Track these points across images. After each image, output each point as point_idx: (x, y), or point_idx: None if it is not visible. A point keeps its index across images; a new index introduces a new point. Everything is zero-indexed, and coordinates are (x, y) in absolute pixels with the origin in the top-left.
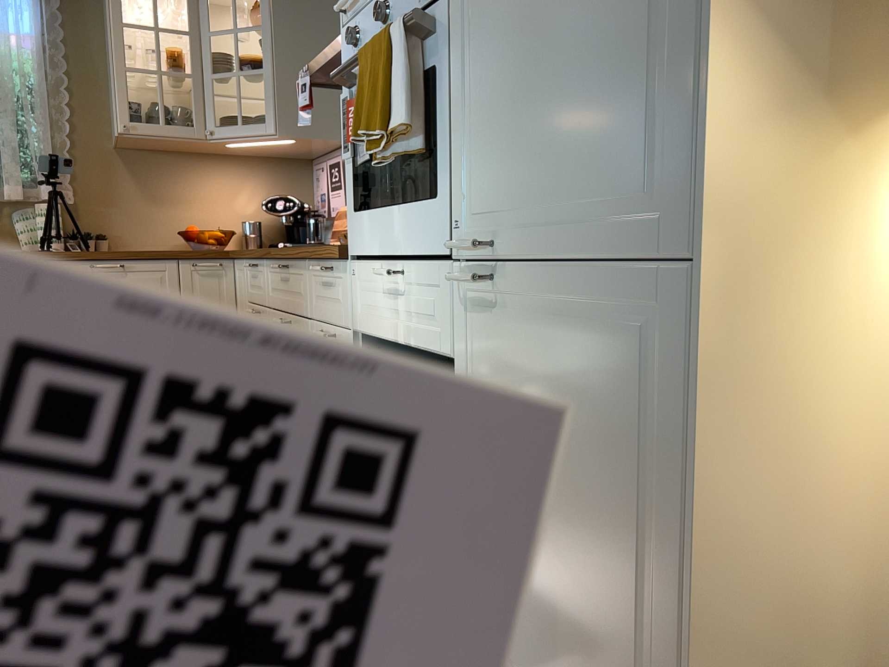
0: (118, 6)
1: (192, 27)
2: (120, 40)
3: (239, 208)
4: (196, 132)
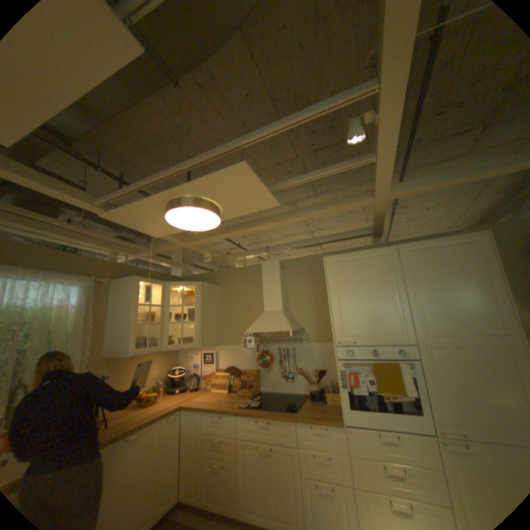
0: (137, 298)
1: (161, 304)
2: (136, 312)
3: (151, 377)
4: (159, 349)
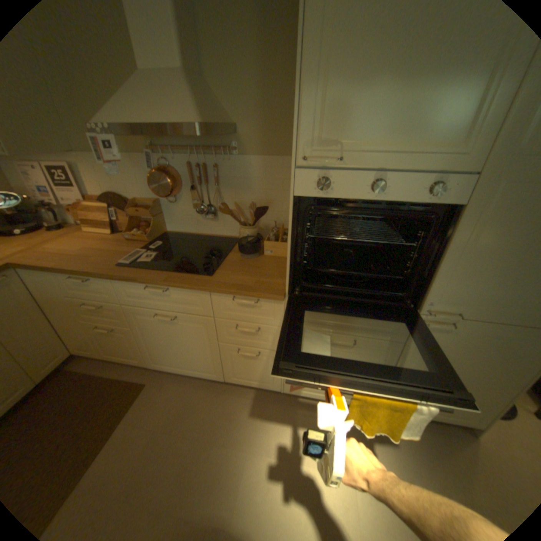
0: None
1: None
2: None
3: None
4: None
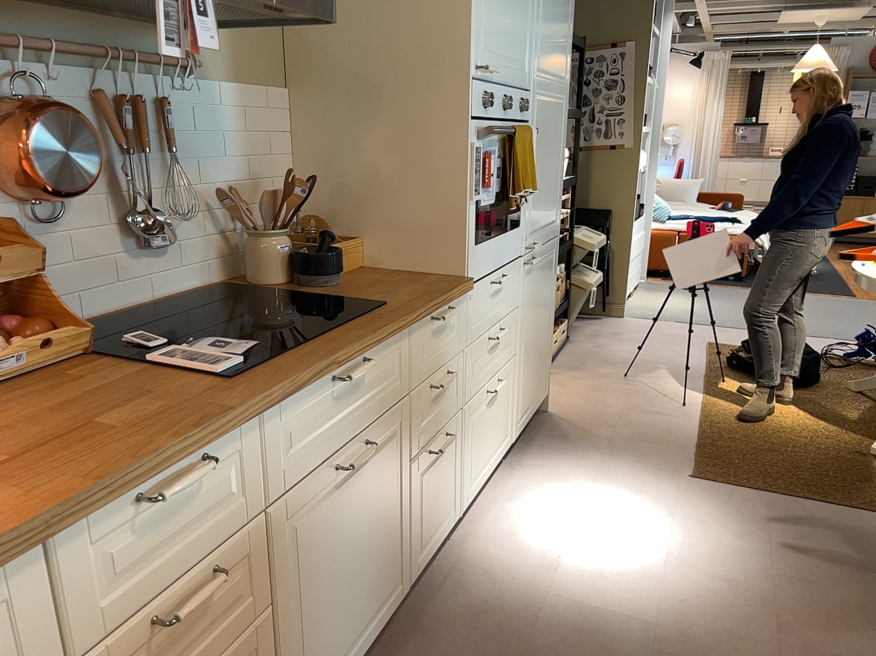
0: None
1: None
2: None
3: None
4: None
